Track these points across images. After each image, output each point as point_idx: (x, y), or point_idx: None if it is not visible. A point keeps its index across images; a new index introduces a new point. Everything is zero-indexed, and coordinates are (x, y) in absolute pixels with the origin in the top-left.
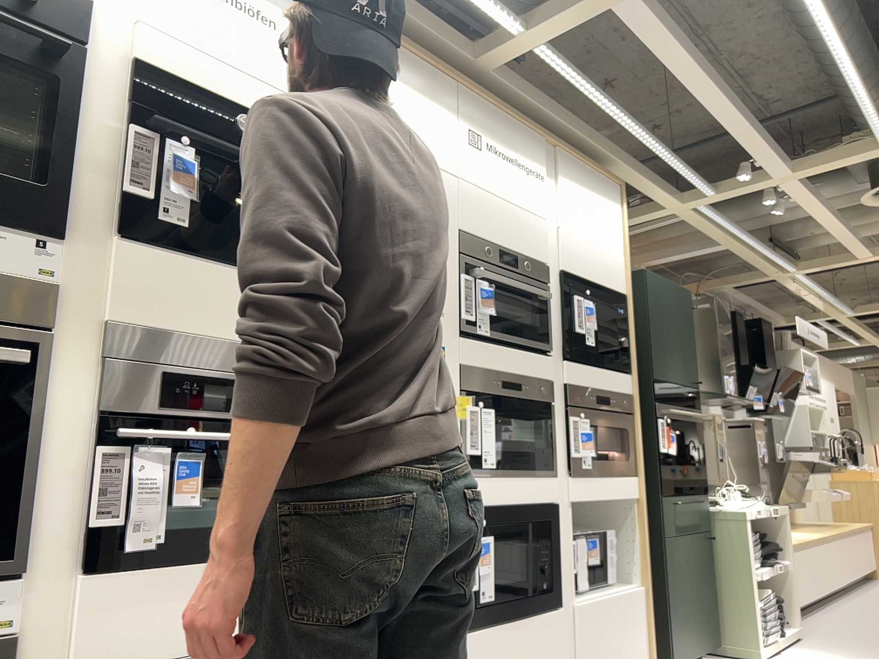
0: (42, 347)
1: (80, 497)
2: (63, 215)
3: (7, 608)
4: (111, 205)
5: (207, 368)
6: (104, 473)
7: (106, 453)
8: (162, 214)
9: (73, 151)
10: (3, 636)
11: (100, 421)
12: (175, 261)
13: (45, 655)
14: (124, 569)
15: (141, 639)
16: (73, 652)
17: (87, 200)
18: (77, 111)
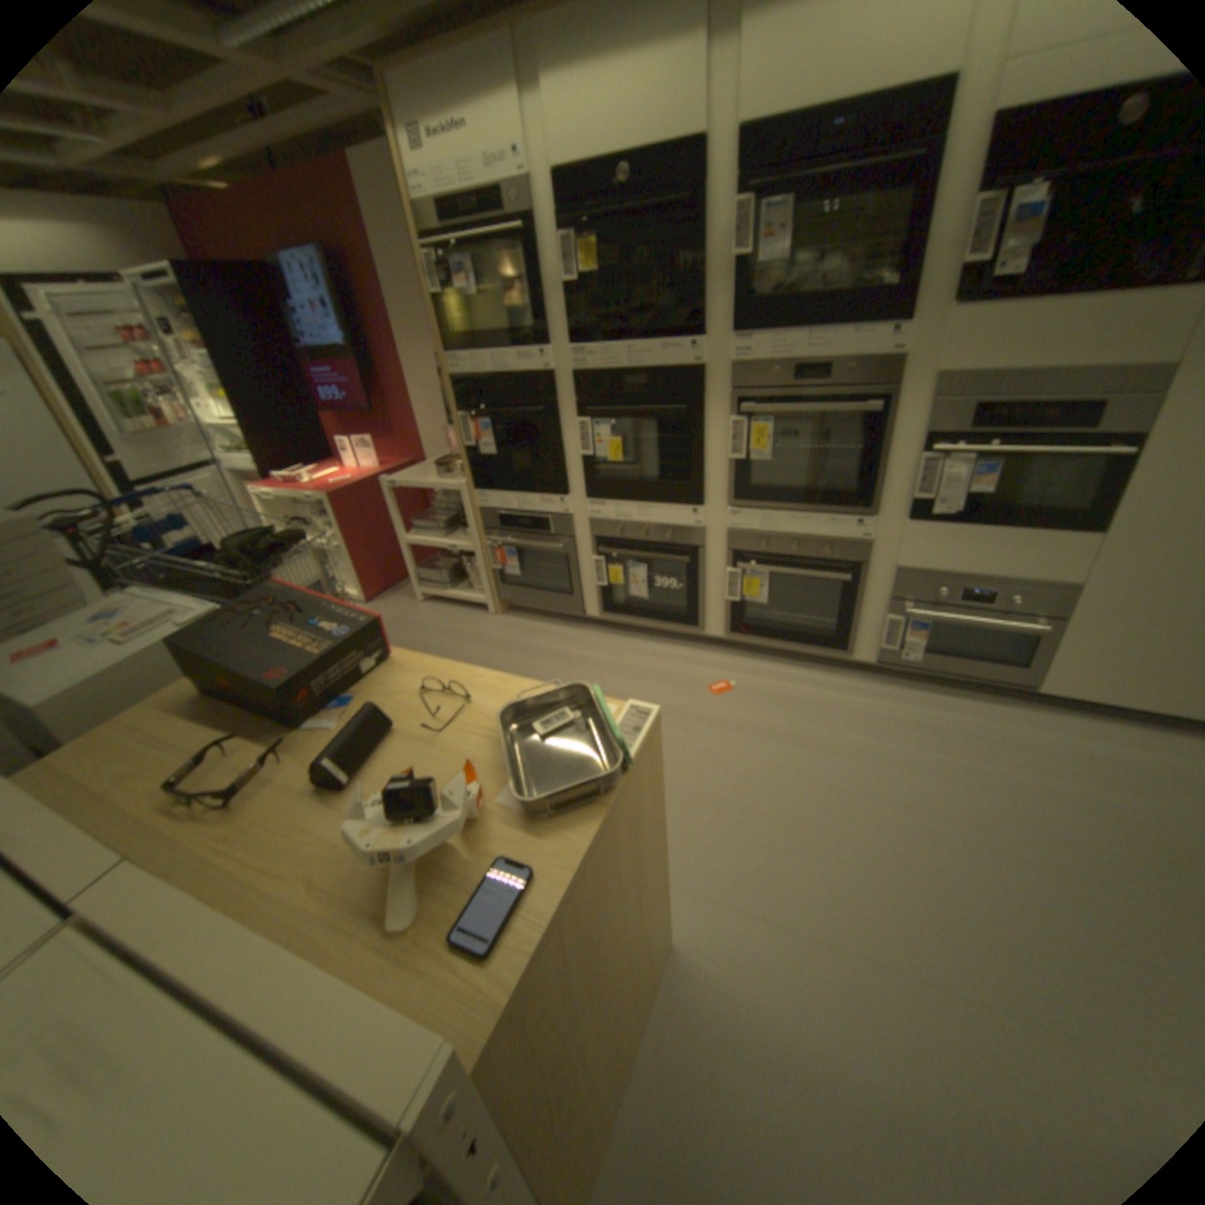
0: (894, 395)
1: (912, 479)
2: (914, 299)
3: (870, 527)
4: (952, 277)
5: (1022, 393)
6: (926, 468)
7: (928, 457)
8: (998, 269)
9: (925, 242)
10: (868, 539)
11: (927, 437)
12: (1004, 309)
13: (888, 550)
14: (934, 520)
15: (941, 557)
16: (901, 553)
17: (933, 278)
18: (932, 202)
